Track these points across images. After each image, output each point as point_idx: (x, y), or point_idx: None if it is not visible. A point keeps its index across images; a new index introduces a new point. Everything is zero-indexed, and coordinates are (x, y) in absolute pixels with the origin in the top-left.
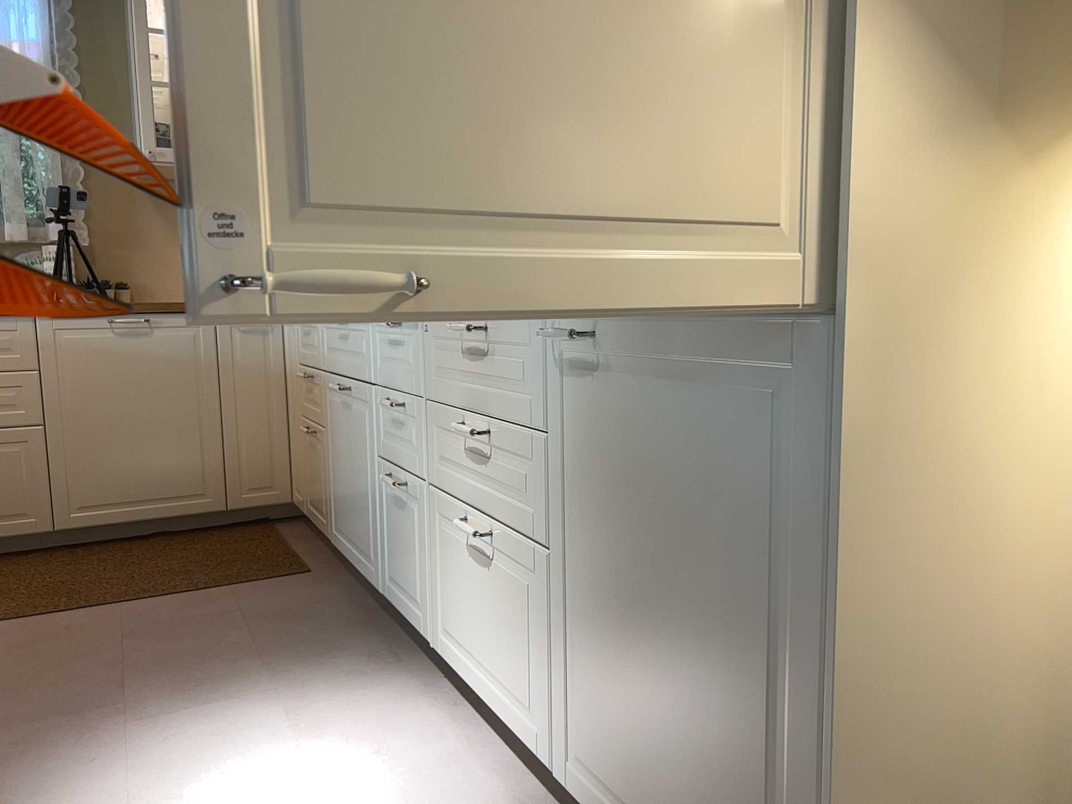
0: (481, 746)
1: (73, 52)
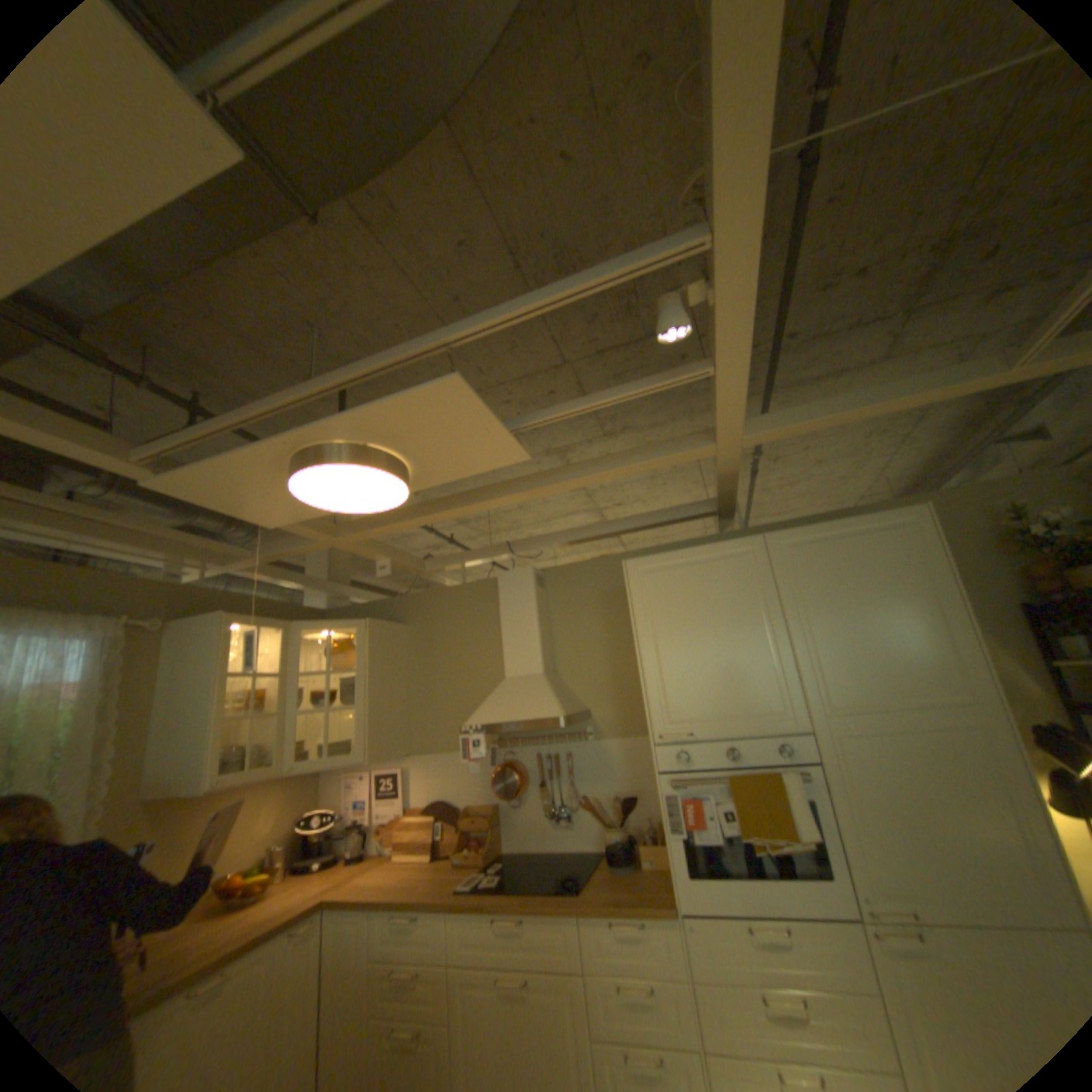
0: None
1: (111, 692)
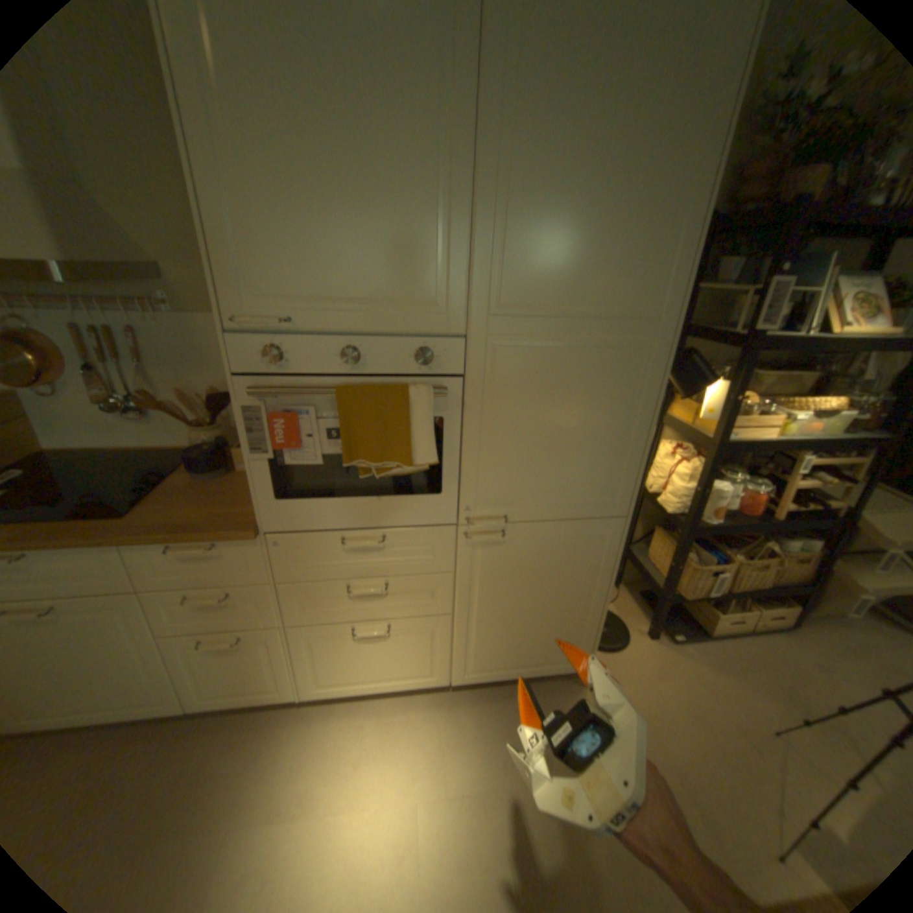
0: (368, 710)
1: None
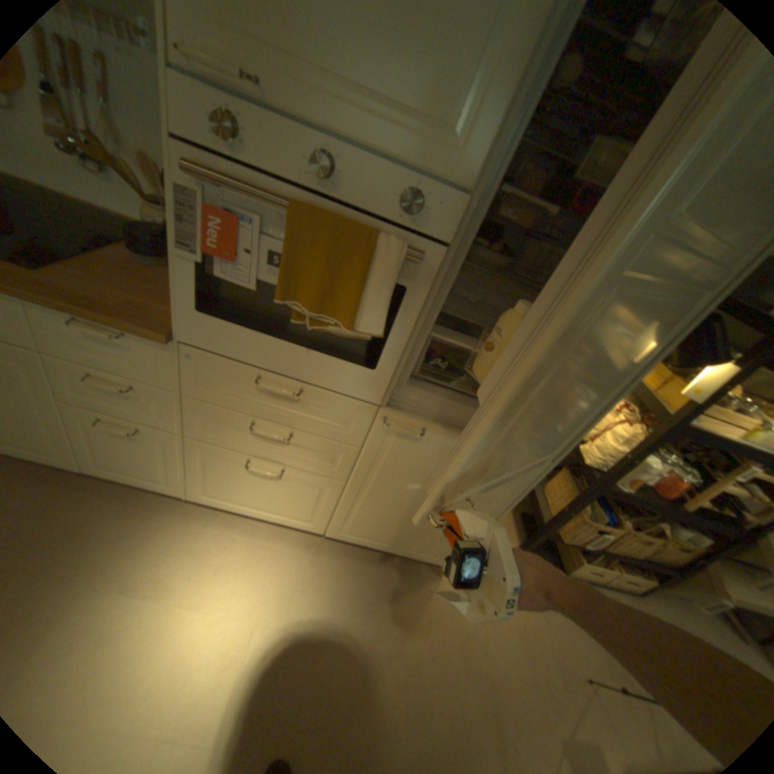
0: (247, 529)
1: None
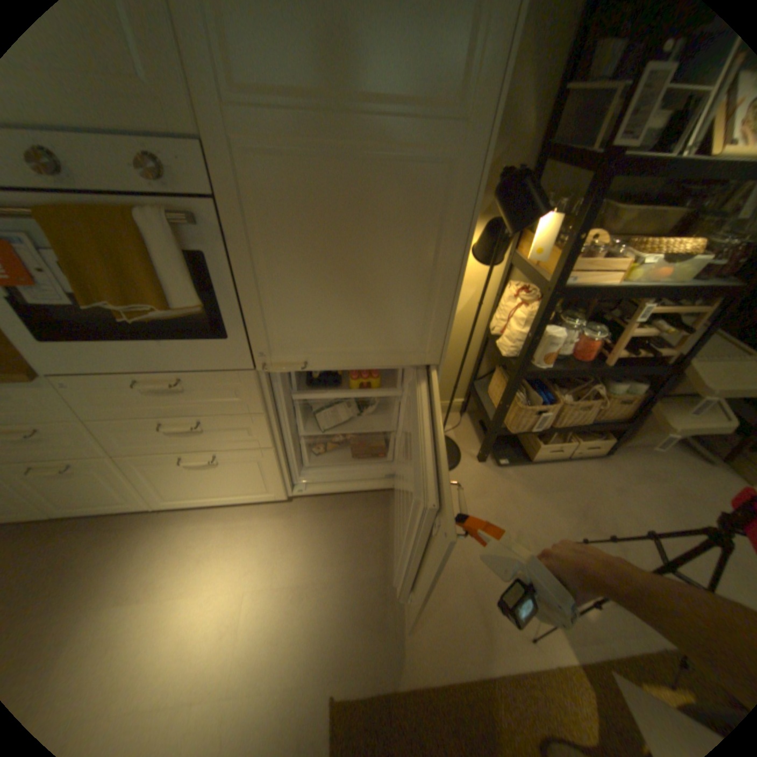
0: (219, 516)
1: None
